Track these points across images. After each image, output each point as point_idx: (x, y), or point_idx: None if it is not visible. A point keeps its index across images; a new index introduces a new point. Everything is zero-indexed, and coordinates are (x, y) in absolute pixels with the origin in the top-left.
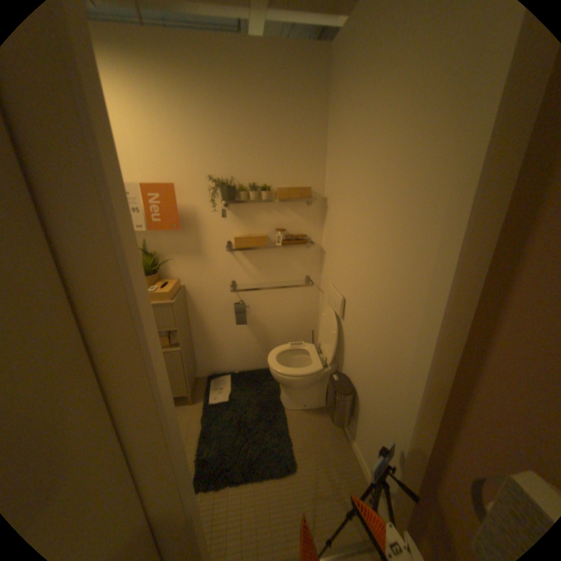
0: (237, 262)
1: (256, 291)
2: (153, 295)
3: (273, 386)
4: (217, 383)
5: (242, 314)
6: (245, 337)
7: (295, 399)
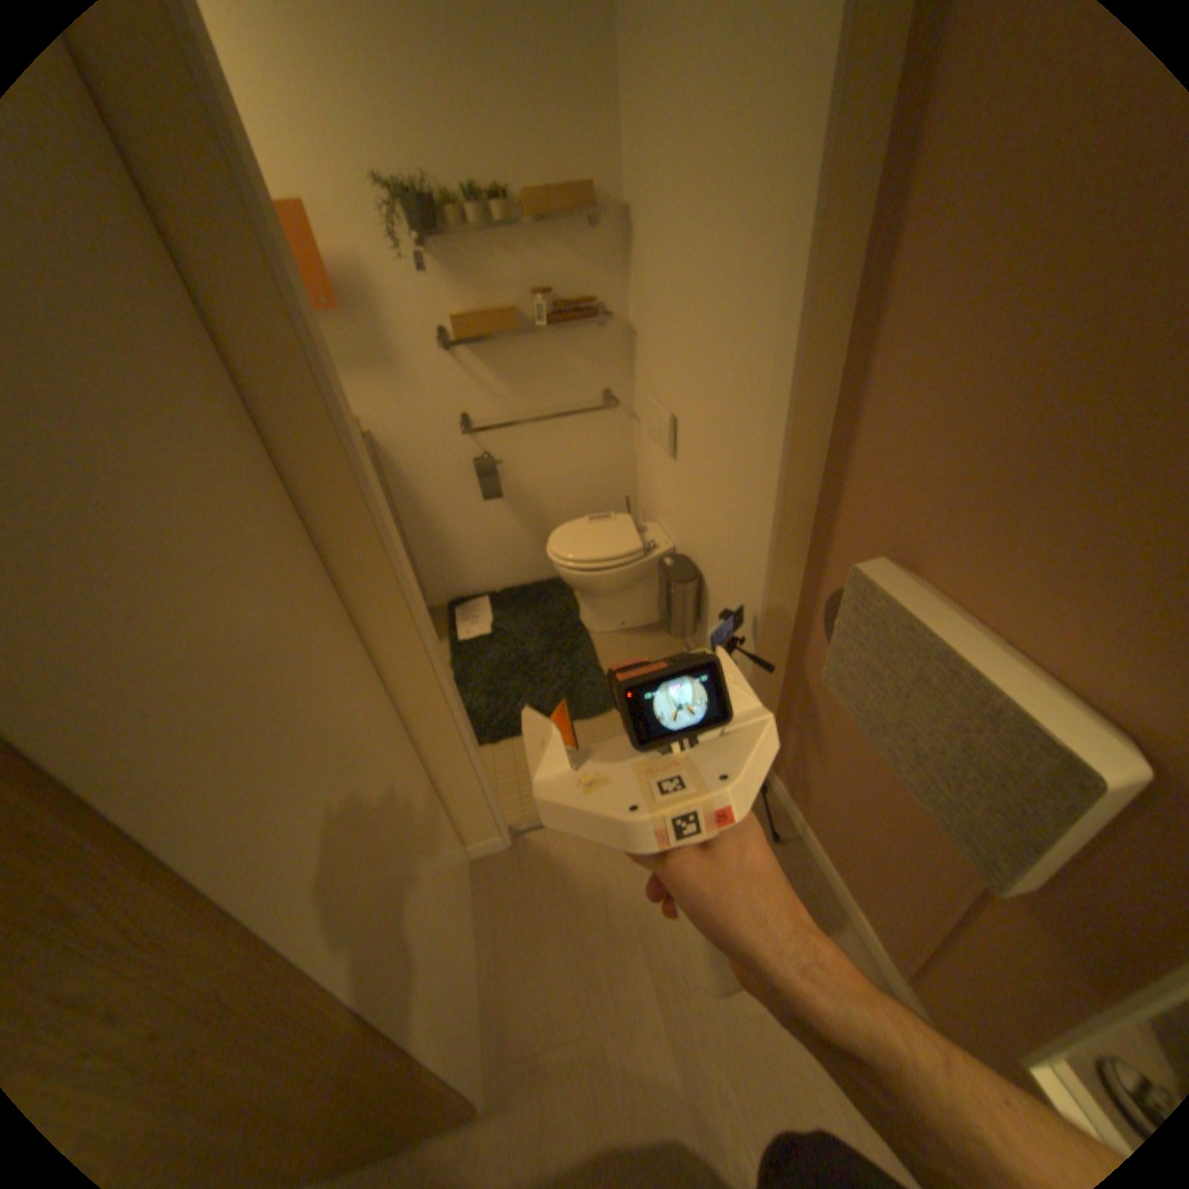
0: (464, 374)
1: (511, 431)
2: None
3: (566, 603)
4: (467, 610)
5: (491, 477)
6: (504, 524)
7: (605, 614)
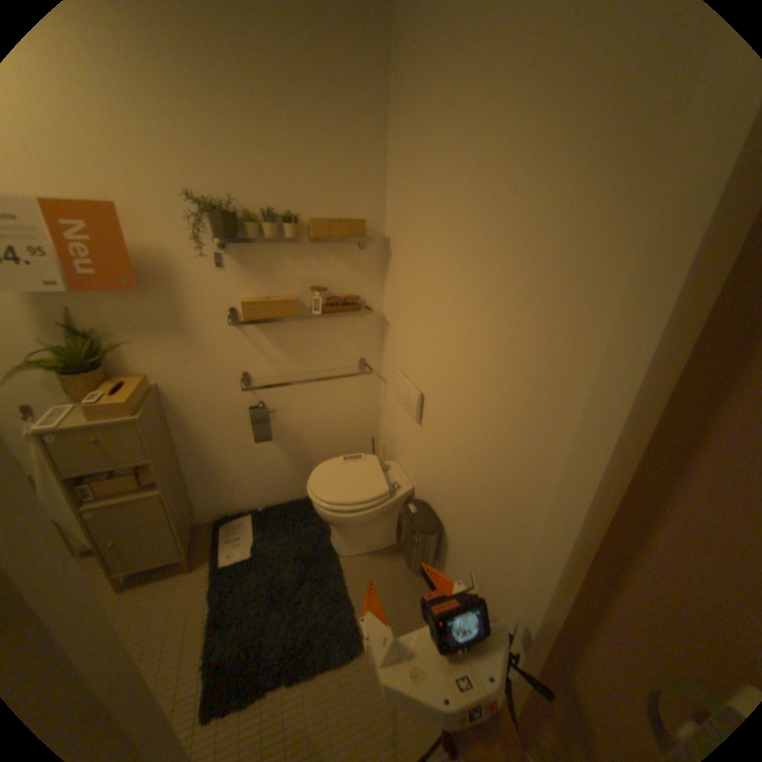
0: (248, 342)
1: (284, 385)
2: (94, 409)
3: (319, 524)
4: (230, 530)
5: (264, 423)
6: (271, 456)
7: (353, 540)
